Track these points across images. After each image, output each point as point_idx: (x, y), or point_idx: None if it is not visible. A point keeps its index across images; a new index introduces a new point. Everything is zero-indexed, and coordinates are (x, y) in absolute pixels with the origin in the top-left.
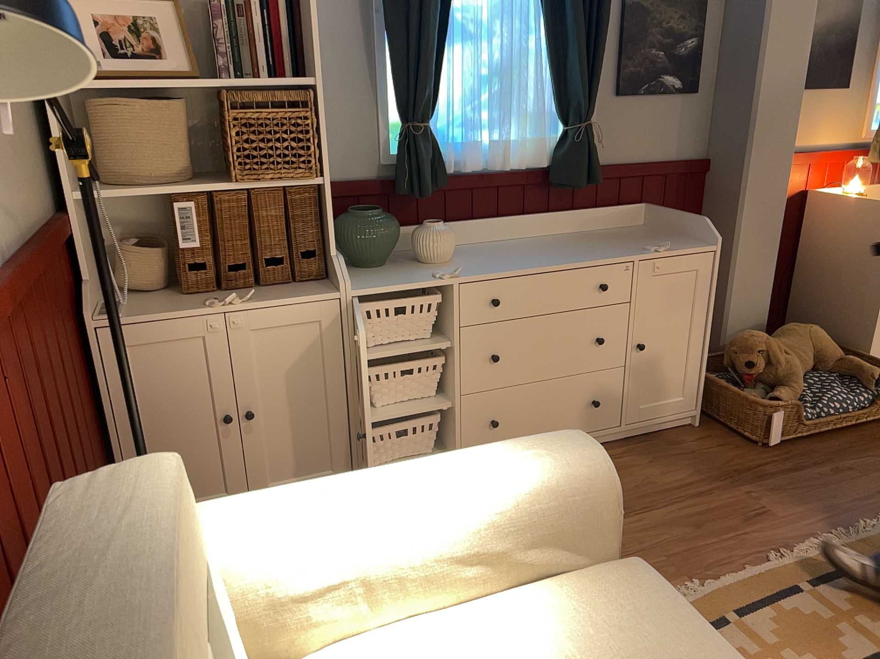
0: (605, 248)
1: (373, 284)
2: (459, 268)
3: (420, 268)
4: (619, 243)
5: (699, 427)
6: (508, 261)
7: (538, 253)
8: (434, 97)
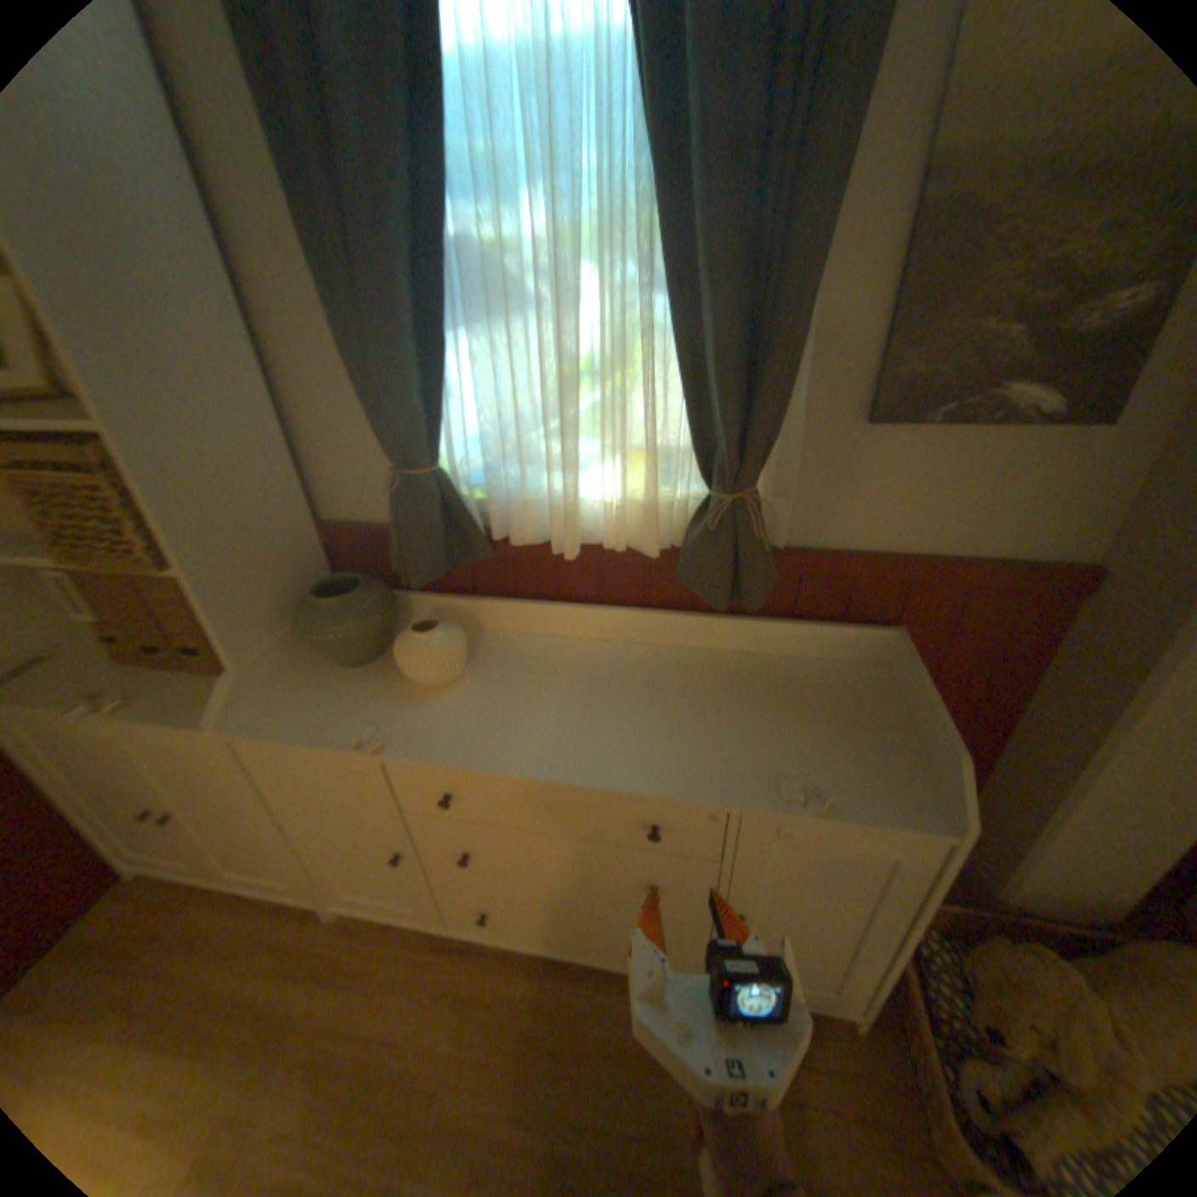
0: (713, 741)
1: (275, 721)
2: (386, 739)
3: (388, 694)
4: (763, 726)
5: (864, 1035)
6: (512, 723)
7: (589, 712)
8: (437, 423)
